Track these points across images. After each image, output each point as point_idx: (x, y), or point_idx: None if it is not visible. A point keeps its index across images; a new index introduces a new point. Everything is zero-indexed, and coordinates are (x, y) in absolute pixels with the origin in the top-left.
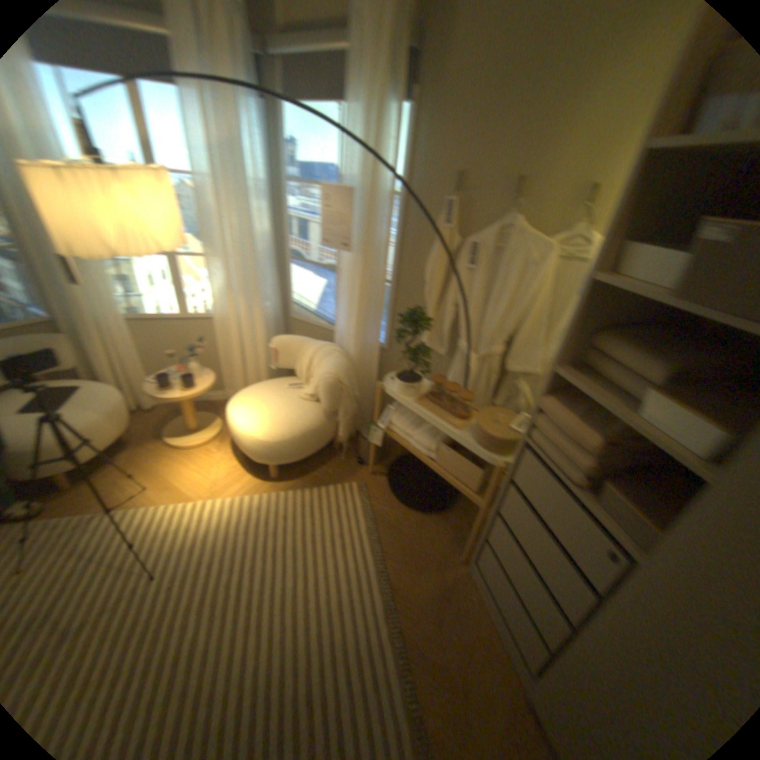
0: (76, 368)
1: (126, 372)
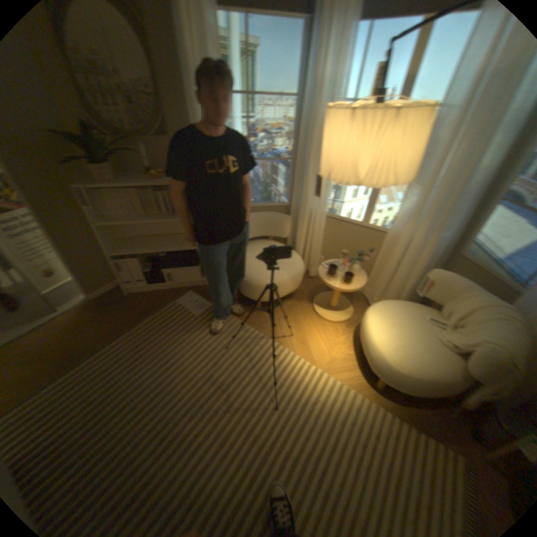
0: (288, 236)
1: (311, 249)
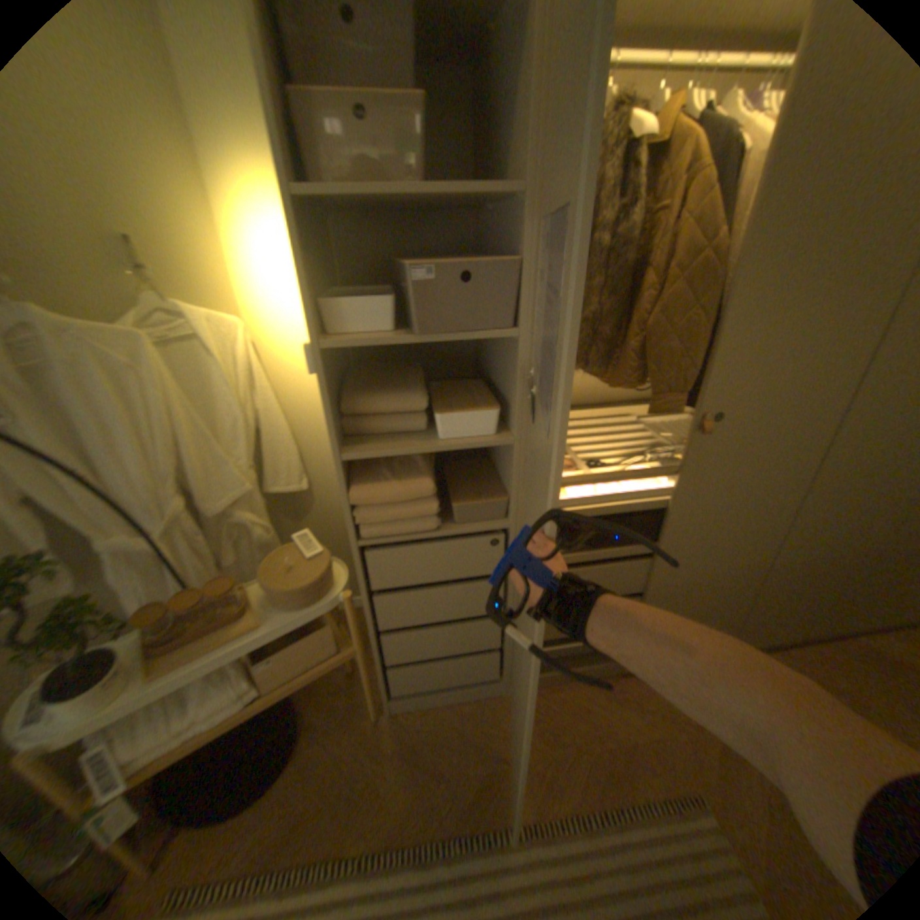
0: None
1: None
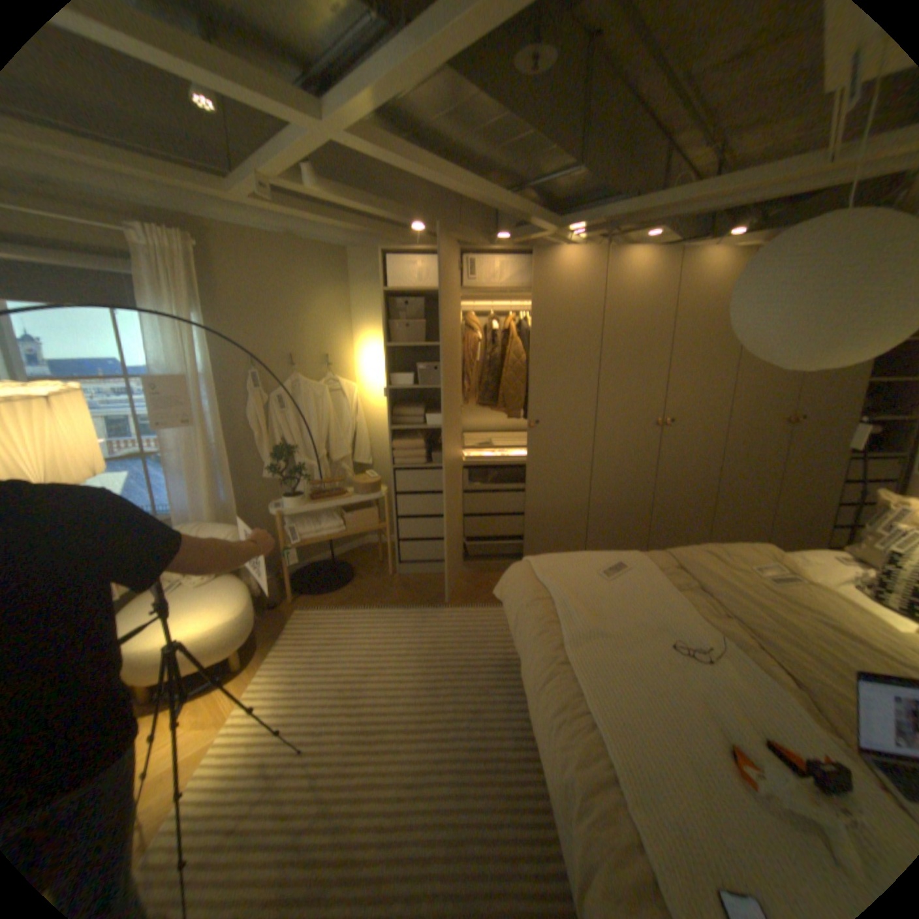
0: None
1: None
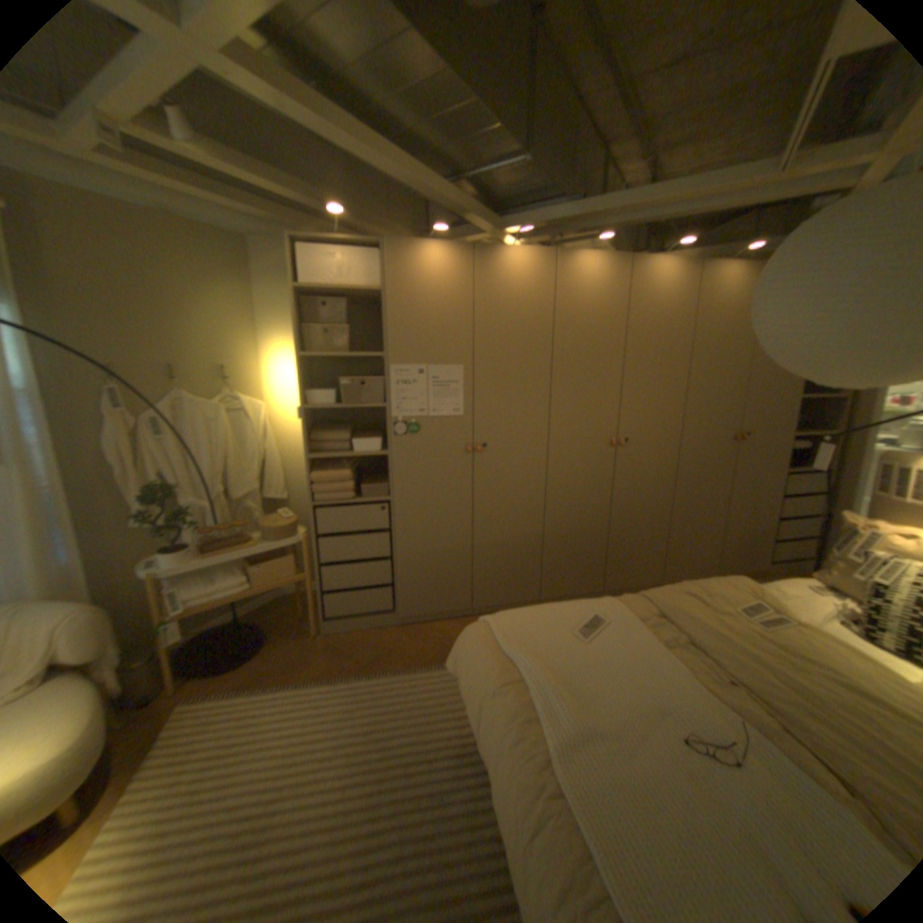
0: None
1: None
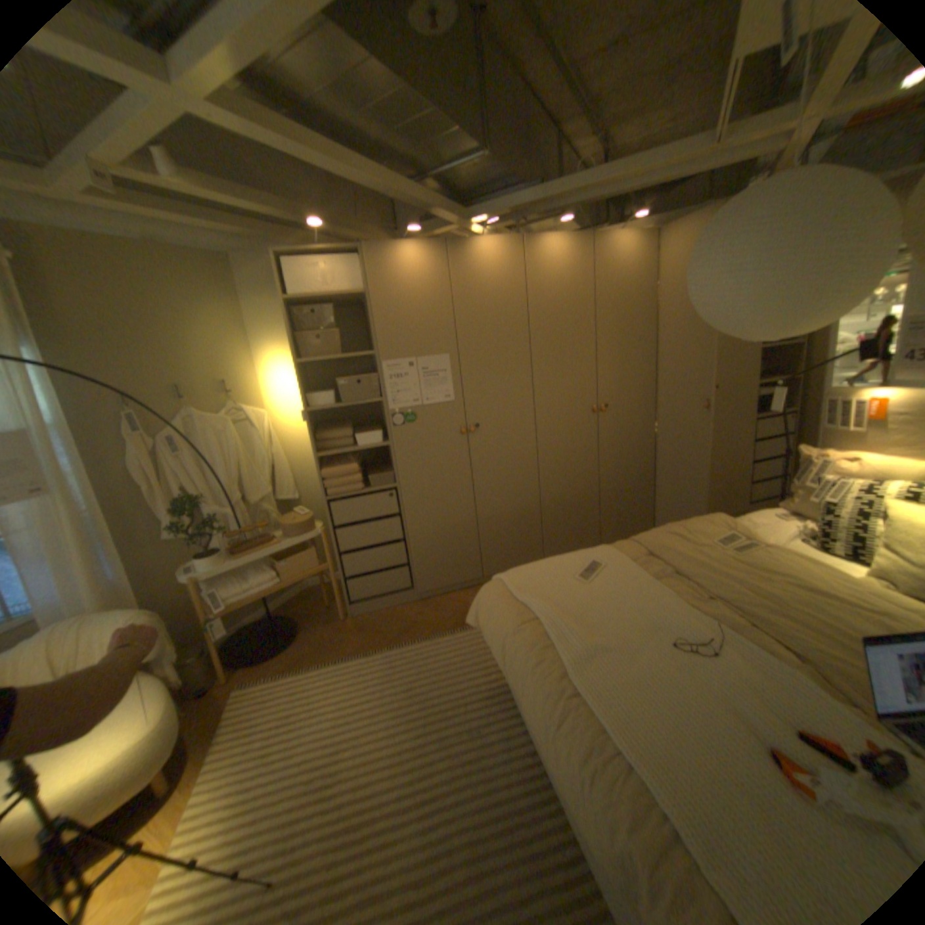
0: None
1: None
